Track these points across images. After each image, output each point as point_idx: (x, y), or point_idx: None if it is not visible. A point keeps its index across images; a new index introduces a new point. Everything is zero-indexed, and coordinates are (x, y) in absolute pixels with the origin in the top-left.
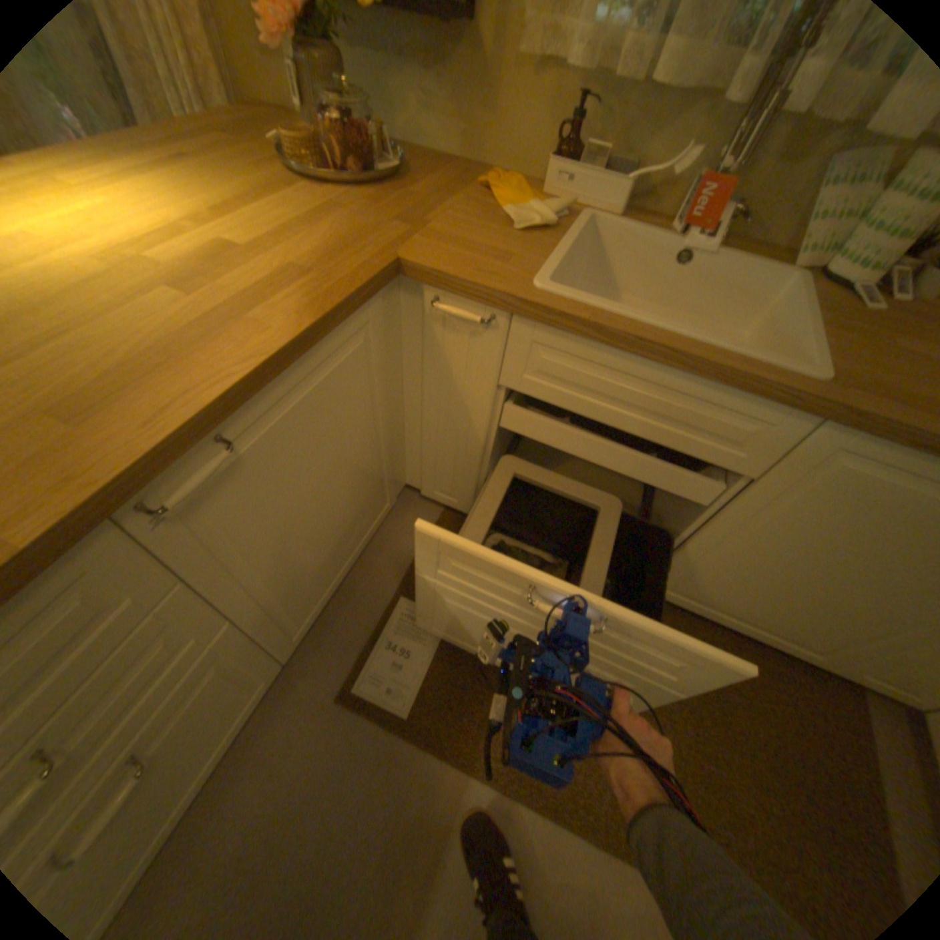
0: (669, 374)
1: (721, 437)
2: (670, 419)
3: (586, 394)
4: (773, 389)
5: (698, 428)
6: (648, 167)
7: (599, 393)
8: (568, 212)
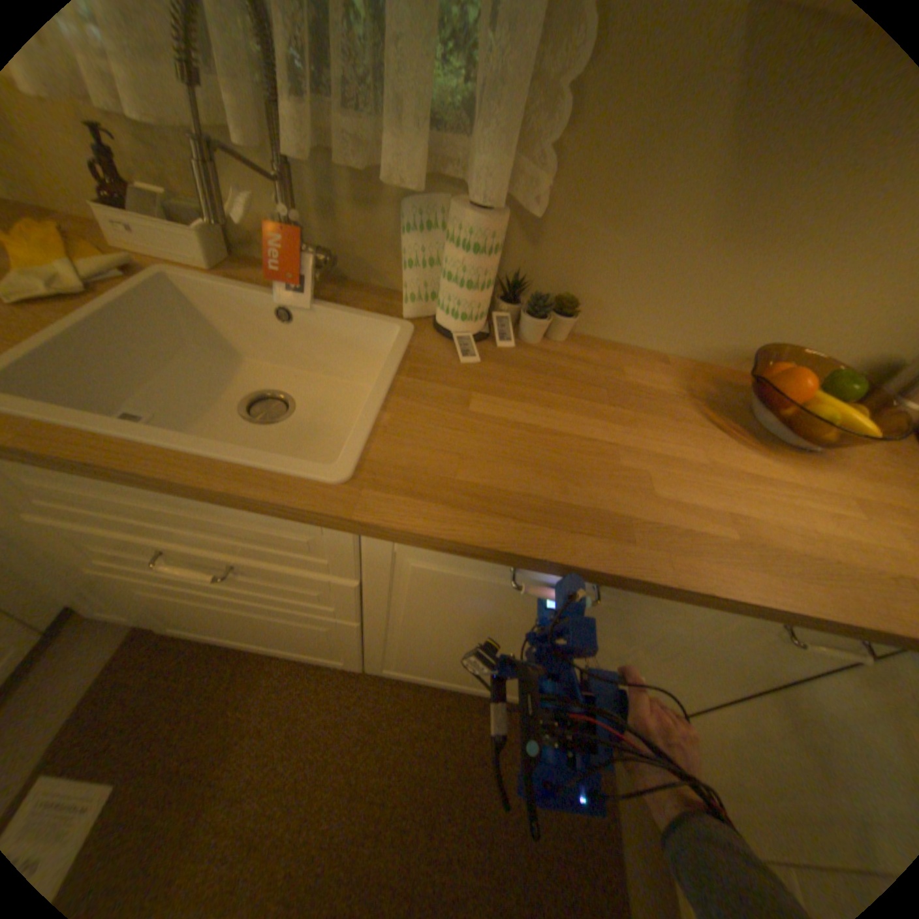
0: (165, 495)
1: (284, 549)
2: (221, 536)
3: (115, 517)
4: (265, 508)
5: (254, 542)
6: (230, 213)
7: (125, 516)
8: (119, 271)
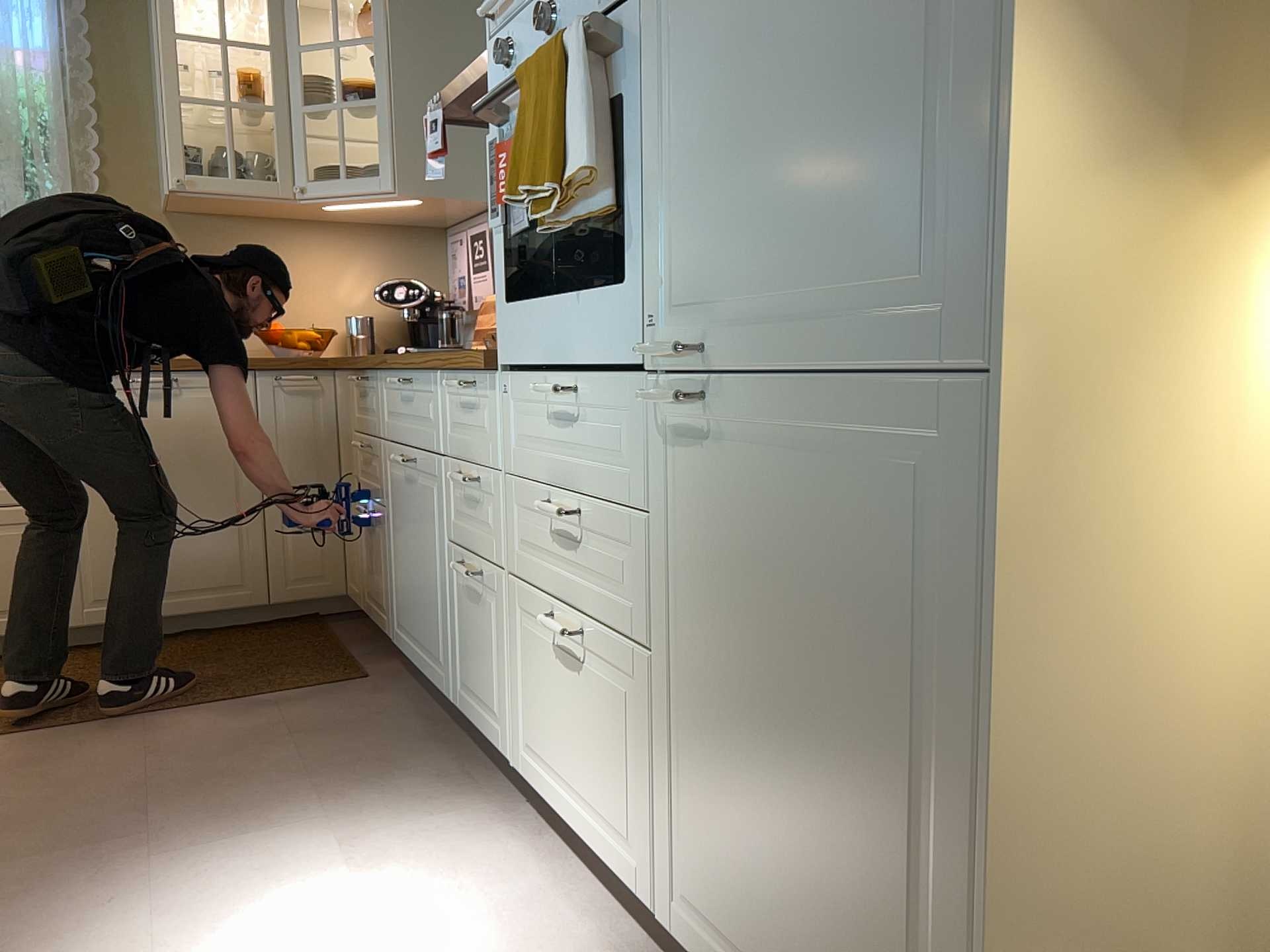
0: None
1: None
2: None
3: None
4: None
5: None
6: None
7: None
8: None
